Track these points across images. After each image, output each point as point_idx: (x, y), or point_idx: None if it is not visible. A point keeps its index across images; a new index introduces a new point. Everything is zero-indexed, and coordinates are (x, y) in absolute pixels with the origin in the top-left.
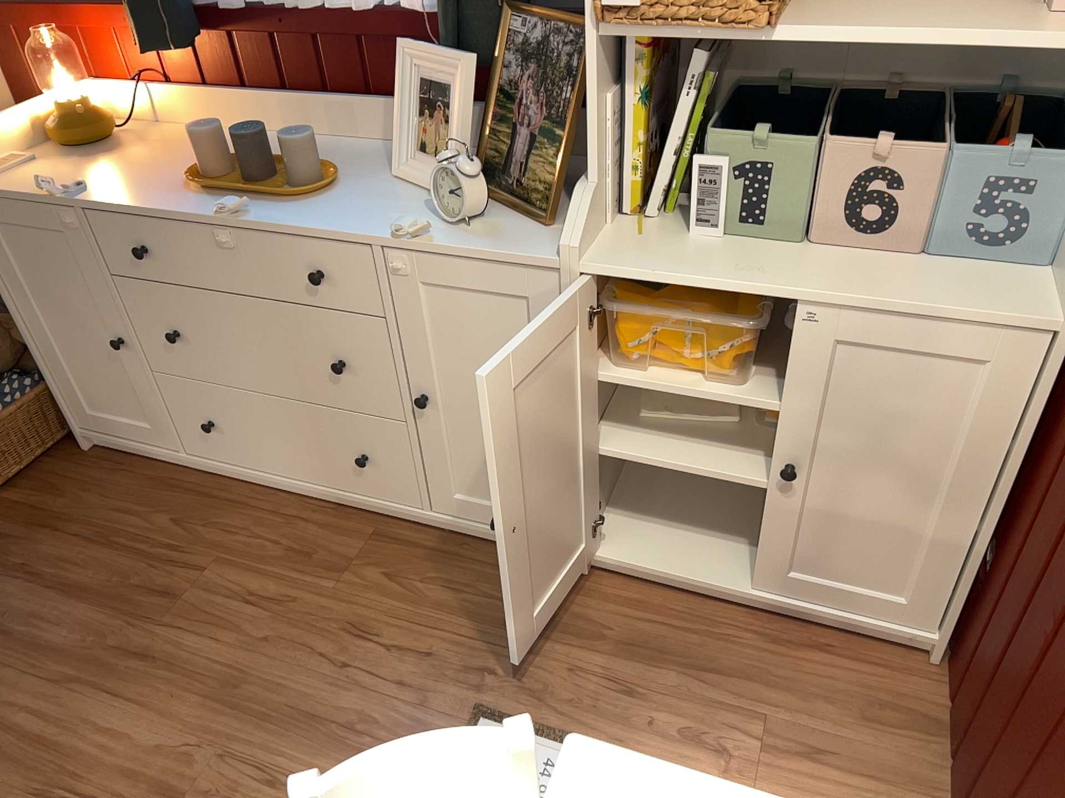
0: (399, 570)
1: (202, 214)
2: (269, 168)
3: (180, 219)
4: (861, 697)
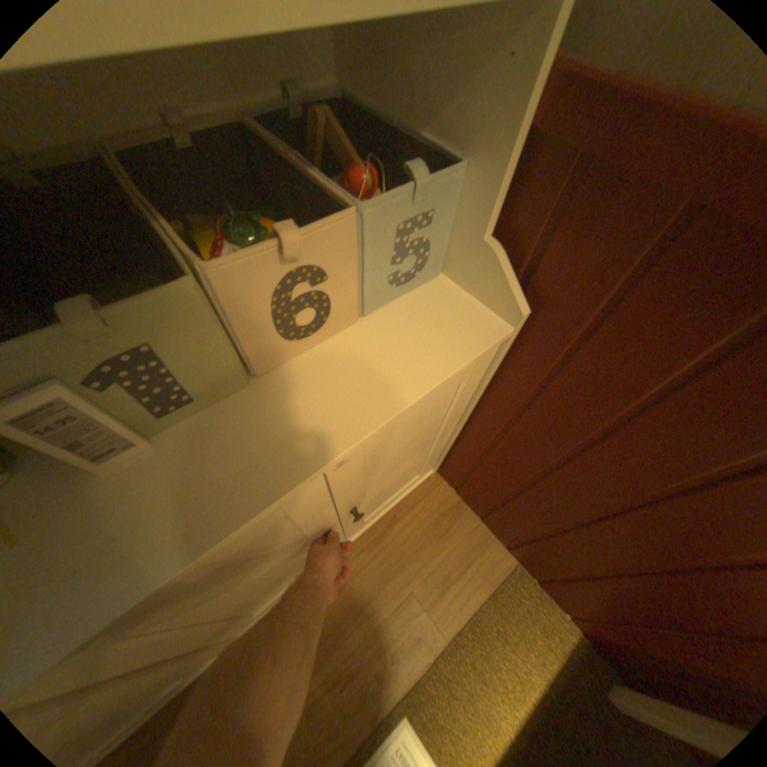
0: None
1: None
2: None
3: None
4: (429, 530)
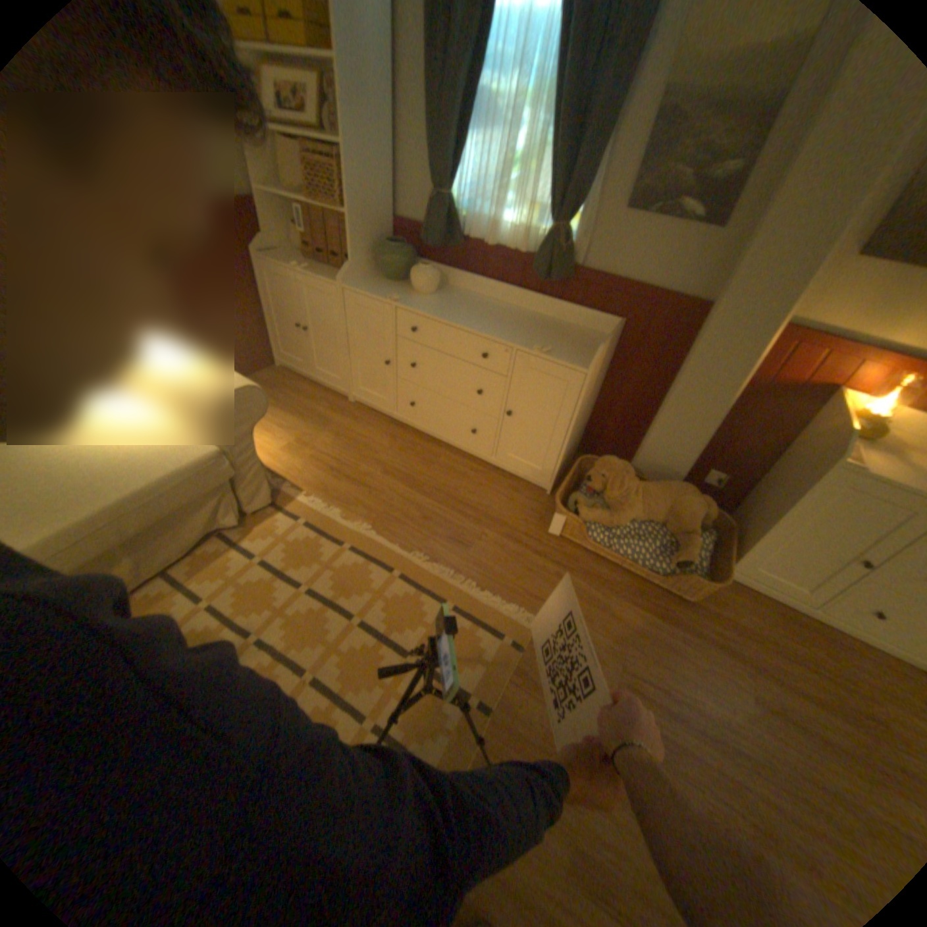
0: None
1: None
2: None
3: None
4: None
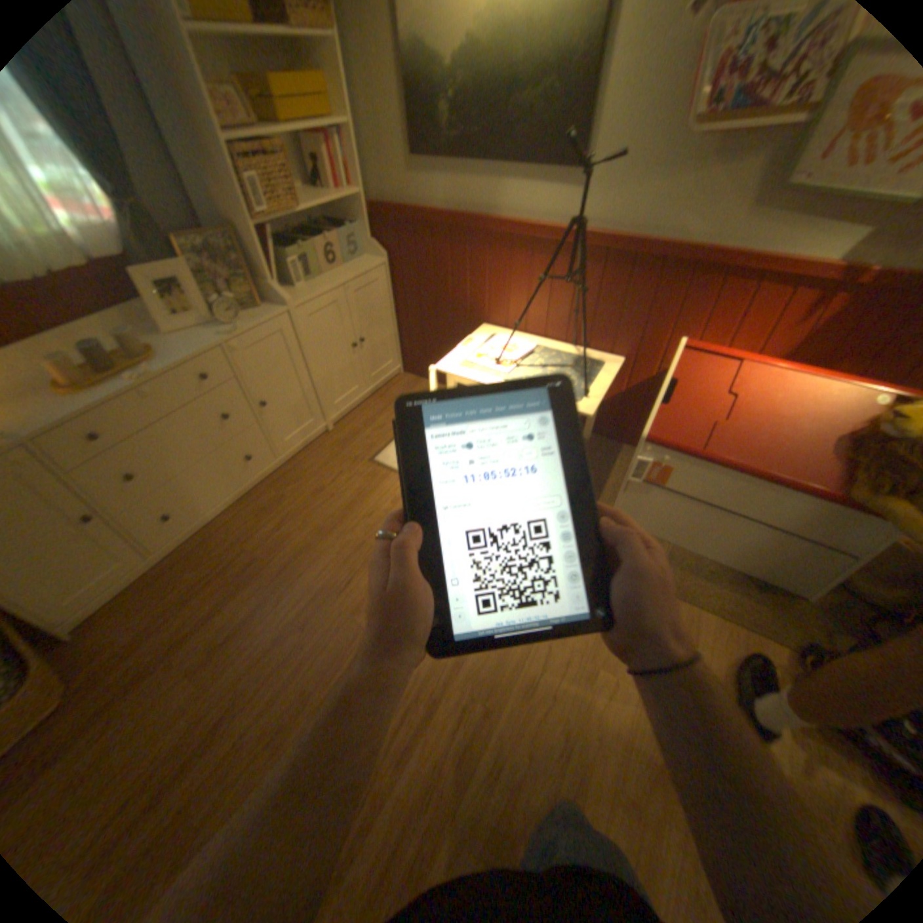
0: (294, 479)
1: (123, 387)
2: (96, 366)
3: (112, 398)
4: (405, 389)
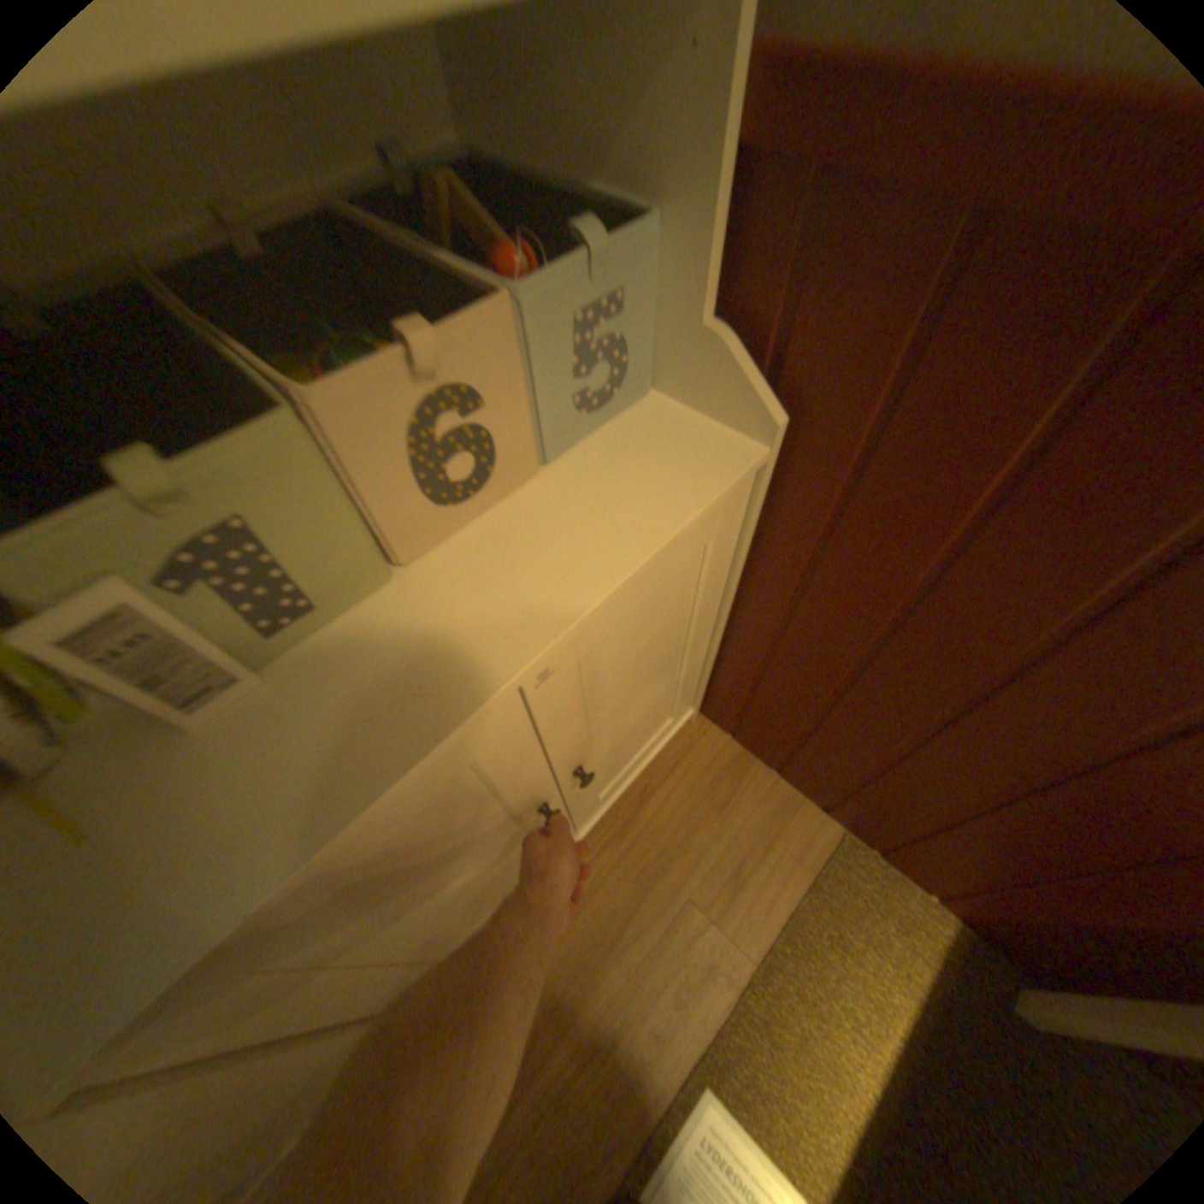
0: None
1: None
2: None
3: None
4: (701, 802)
